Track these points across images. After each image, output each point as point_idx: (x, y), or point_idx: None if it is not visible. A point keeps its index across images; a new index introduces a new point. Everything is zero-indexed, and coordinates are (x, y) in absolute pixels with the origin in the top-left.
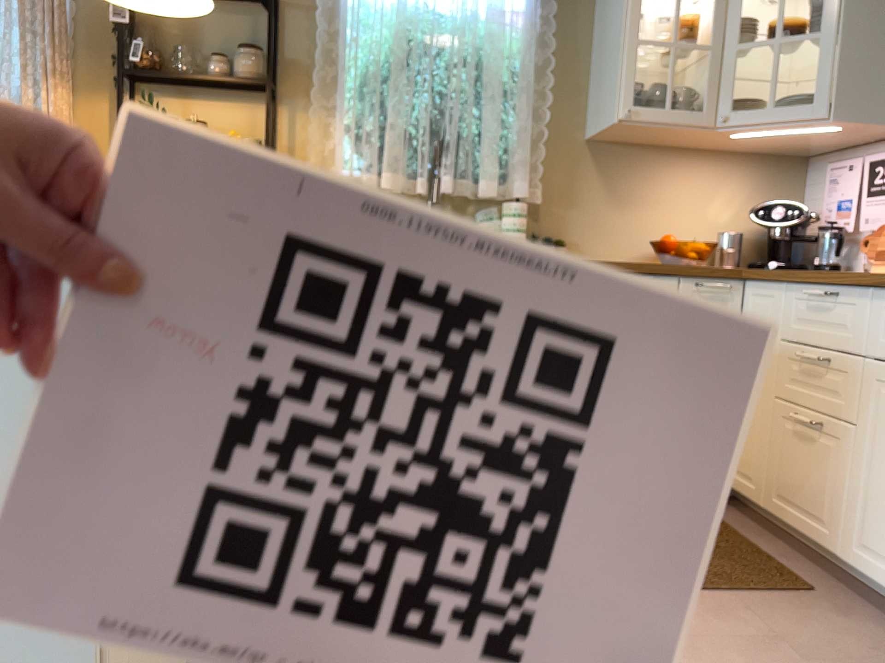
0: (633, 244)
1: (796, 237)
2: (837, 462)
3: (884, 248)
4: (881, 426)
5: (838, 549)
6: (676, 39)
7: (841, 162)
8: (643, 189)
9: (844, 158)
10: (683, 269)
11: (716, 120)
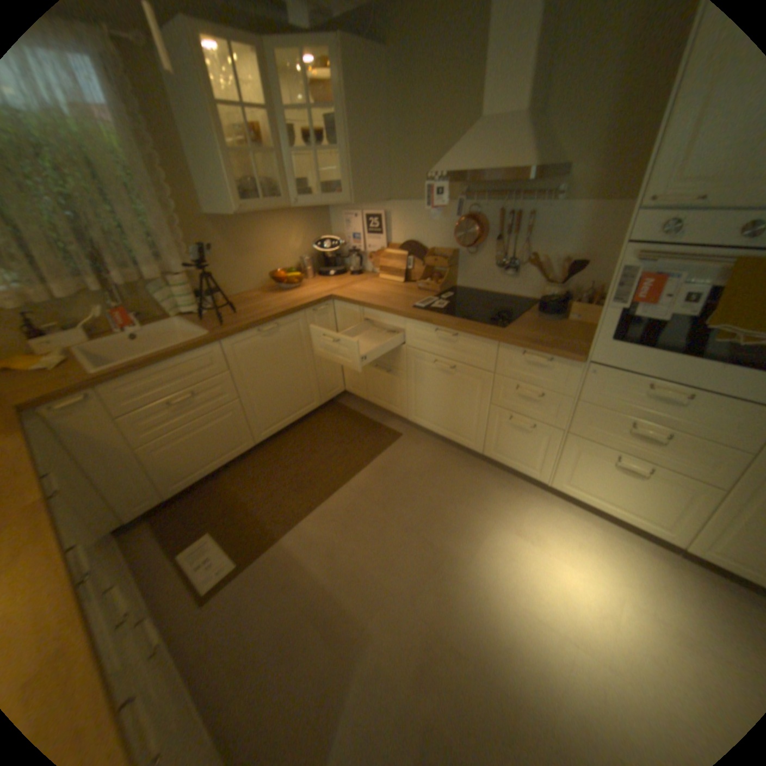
0: (255, 277)
1: (337, 257)
2: (398, 385)
3: (380, 265)
4: (416, 373)
5: (405, 416)
6: (241, 137)
7: (347, 212)
8: (249, 242)
9: (346, 207)
10: (304, 307)
11: (287, 202)
